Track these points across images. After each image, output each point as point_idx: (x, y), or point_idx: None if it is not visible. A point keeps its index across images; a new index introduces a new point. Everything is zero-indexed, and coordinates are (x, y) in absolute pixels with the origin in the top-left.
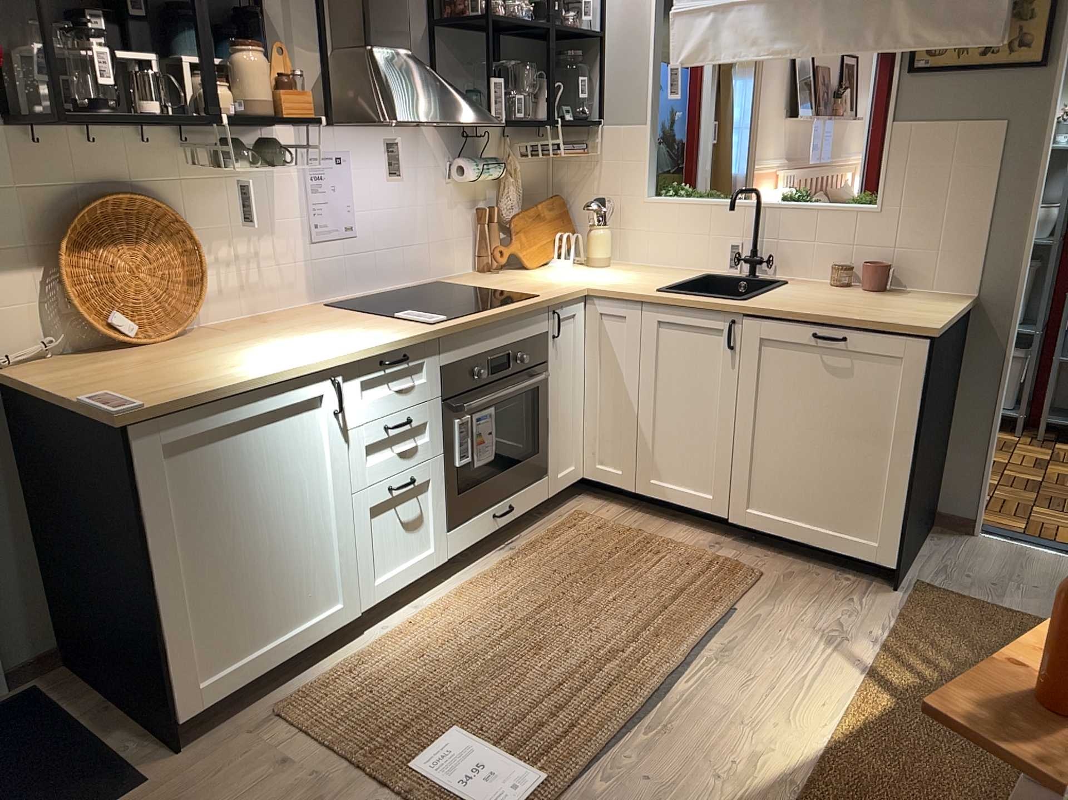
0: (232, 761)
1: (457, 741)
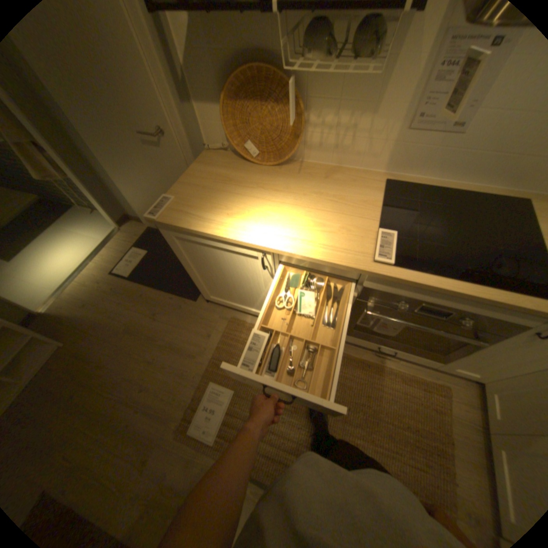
0: (206, 319)
1: (226, 395)
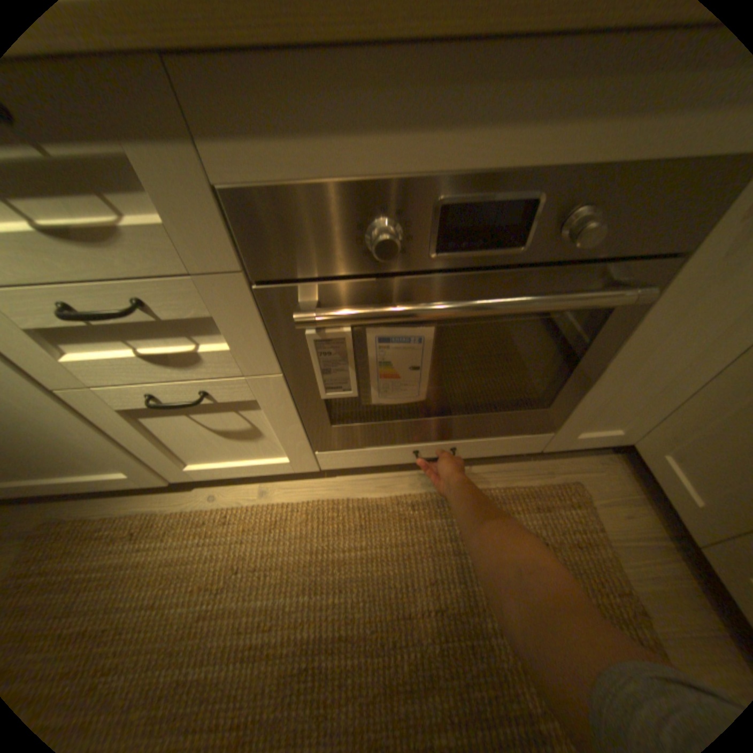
0: None
1: None
